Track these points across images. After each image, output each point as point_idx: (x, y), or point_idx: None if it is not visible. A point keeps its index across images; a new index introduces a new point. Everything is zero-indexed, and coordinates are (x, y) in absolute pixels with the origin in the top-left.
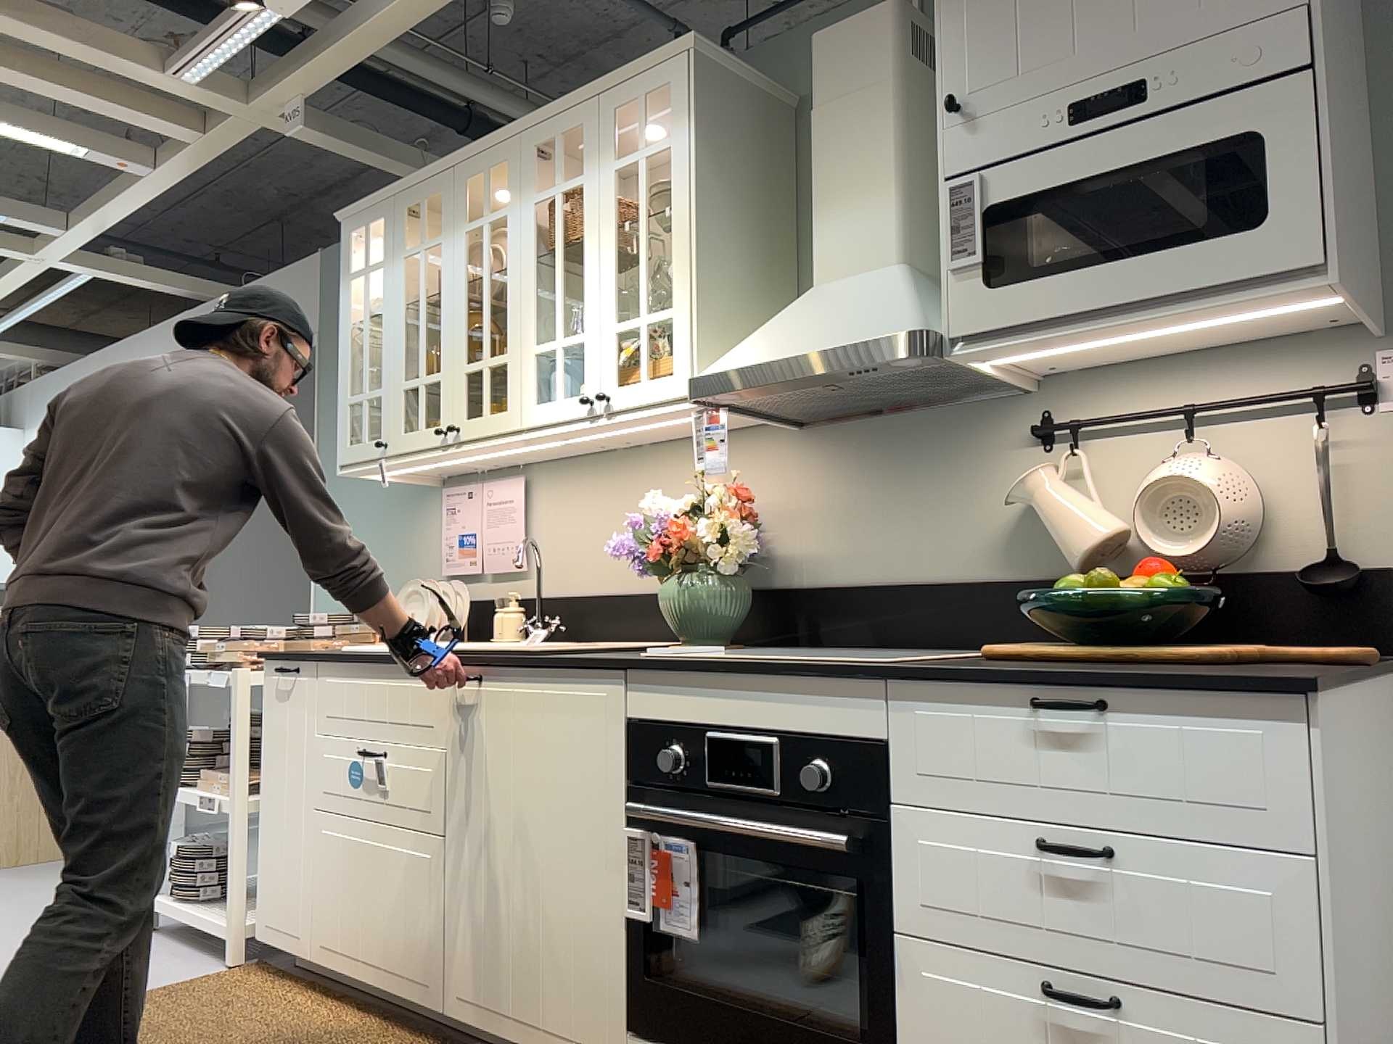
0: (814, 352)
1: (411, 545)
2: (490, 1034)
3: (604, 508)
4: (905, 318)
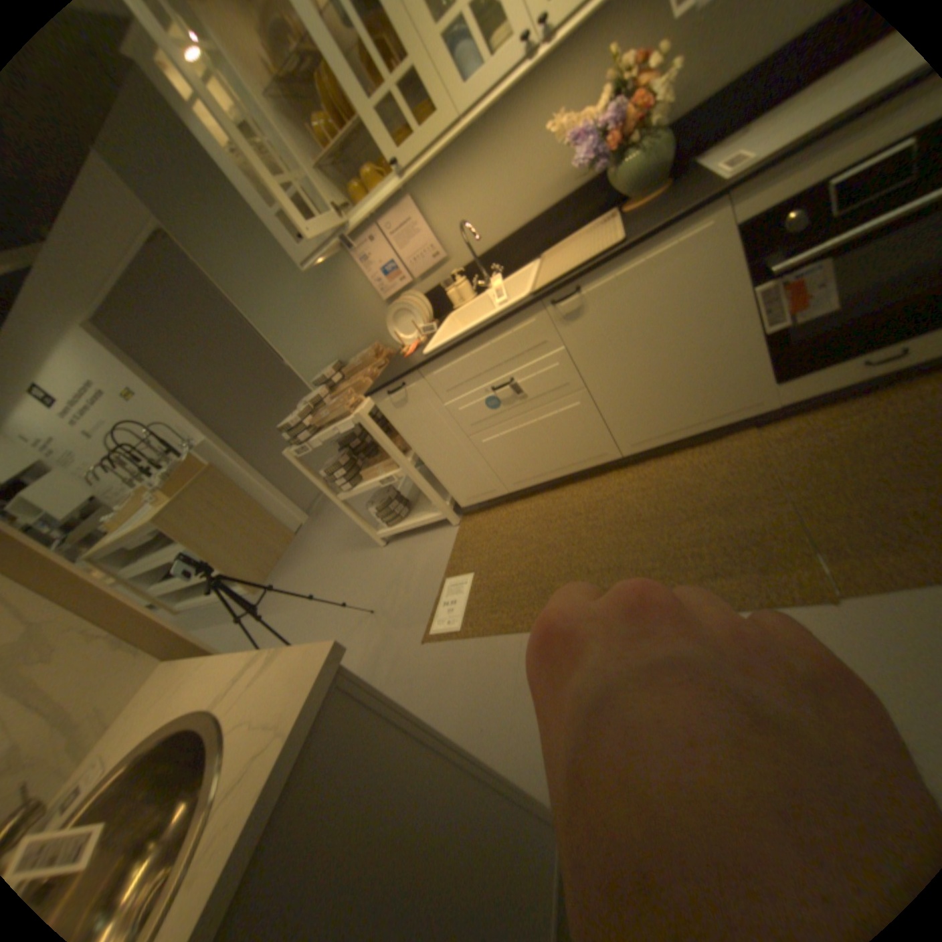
0: None
1: (346, 299)
2: (665, 443)
3: (486, 173)
4: None
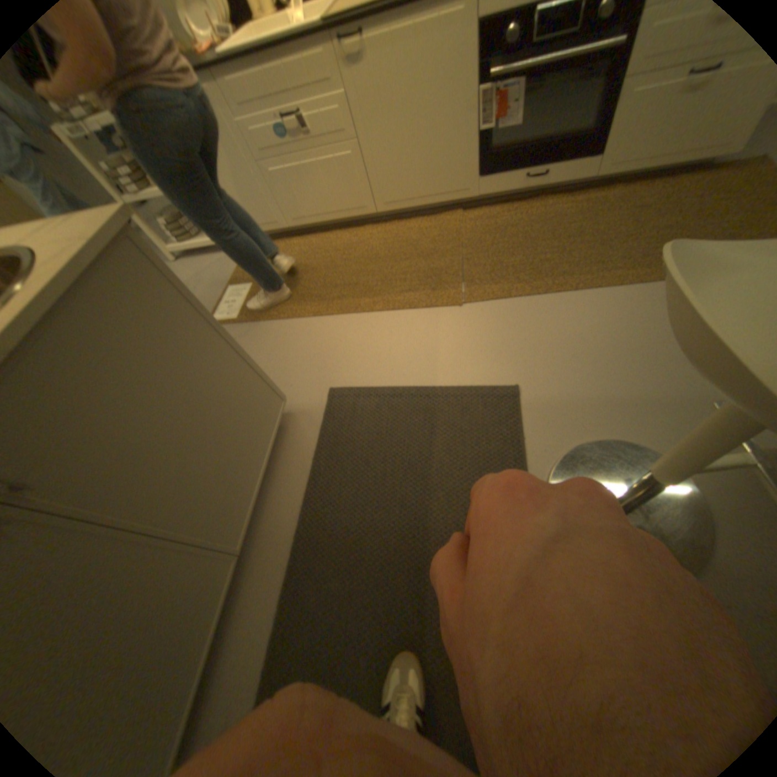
0: None
1: None
2: (405, 206)
3: None
4: None
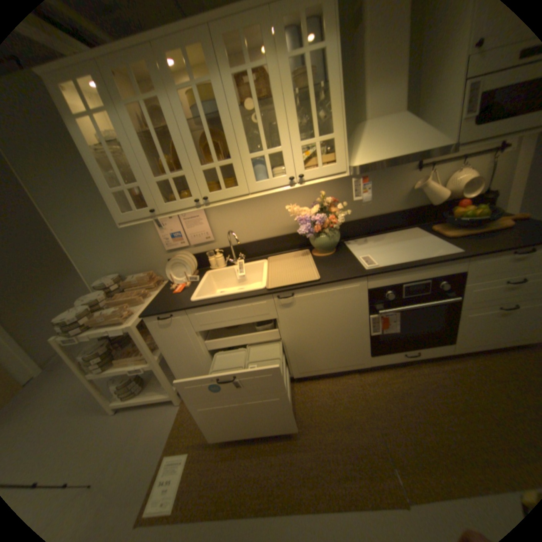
0: (416, 153)
1: (139, 242)
2: (316, 375)
3: (248, 211)
4: (444, 137)
